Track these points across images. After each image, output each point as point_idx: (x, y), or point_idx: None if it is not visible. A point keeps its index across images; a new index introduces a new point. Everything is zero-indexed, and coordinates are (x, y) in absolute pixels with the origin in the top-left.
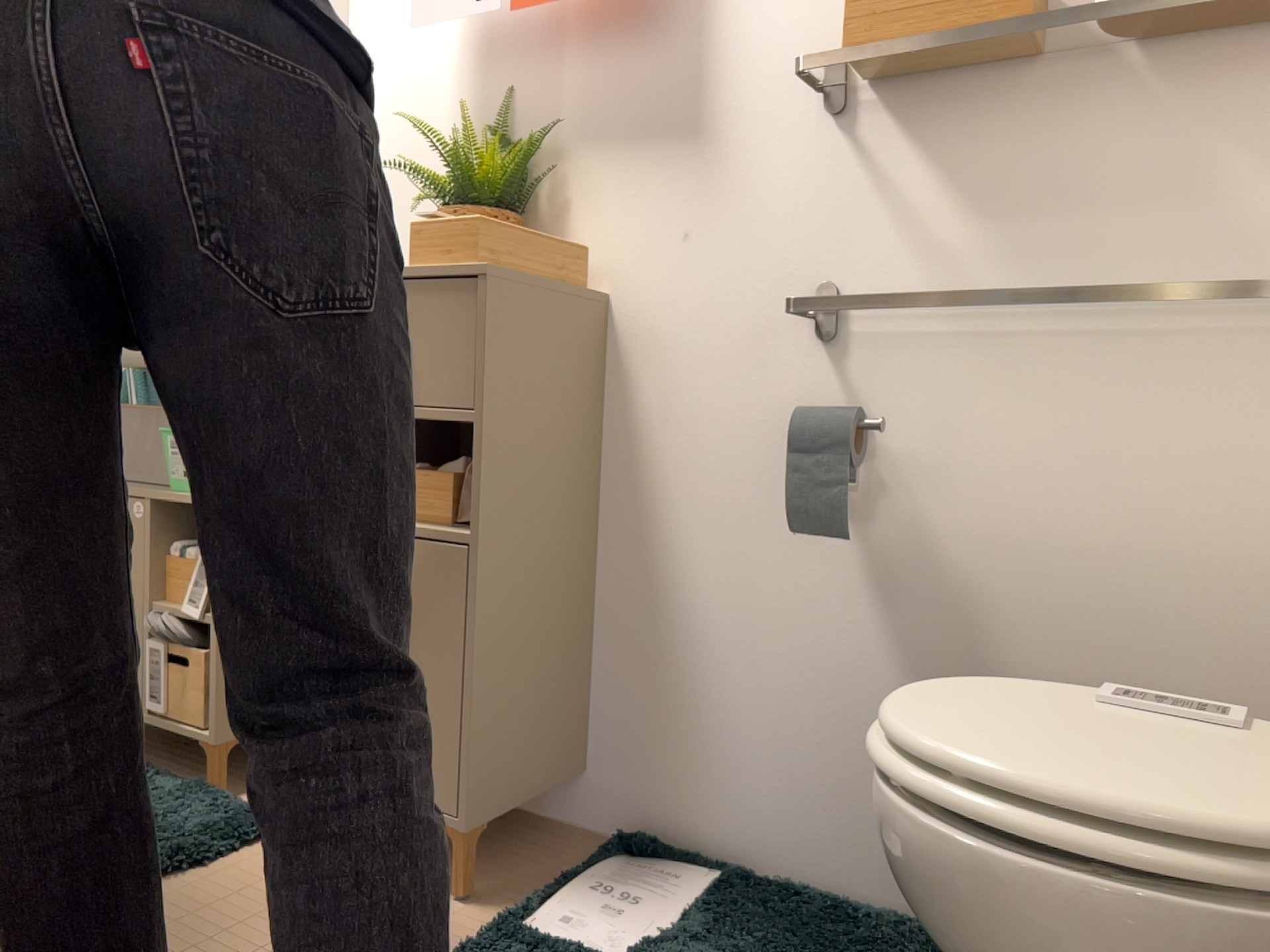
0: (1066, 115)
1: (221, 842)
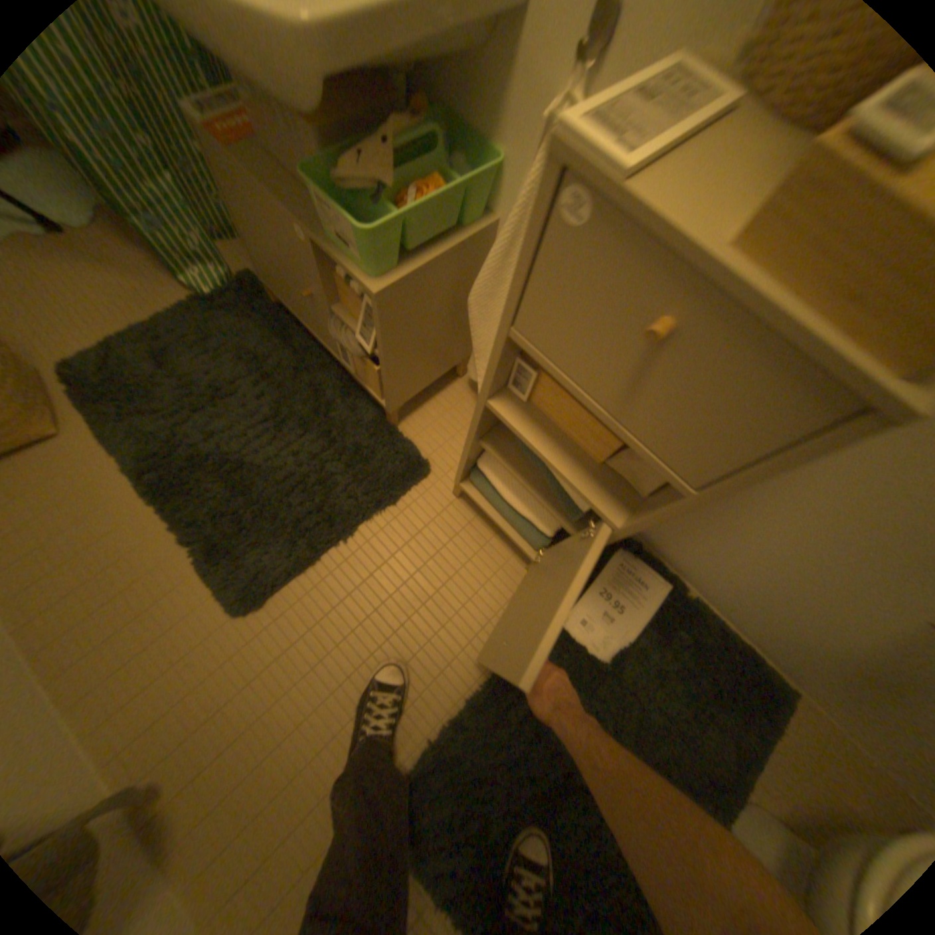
0: None
1: (404, 491)
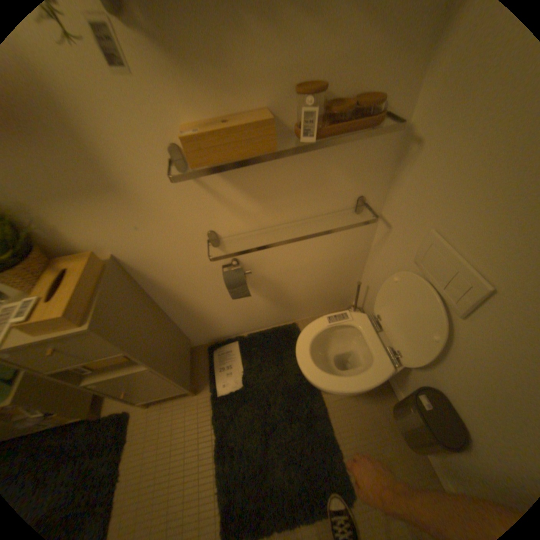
0: (281, 160)
1: (121, 435)
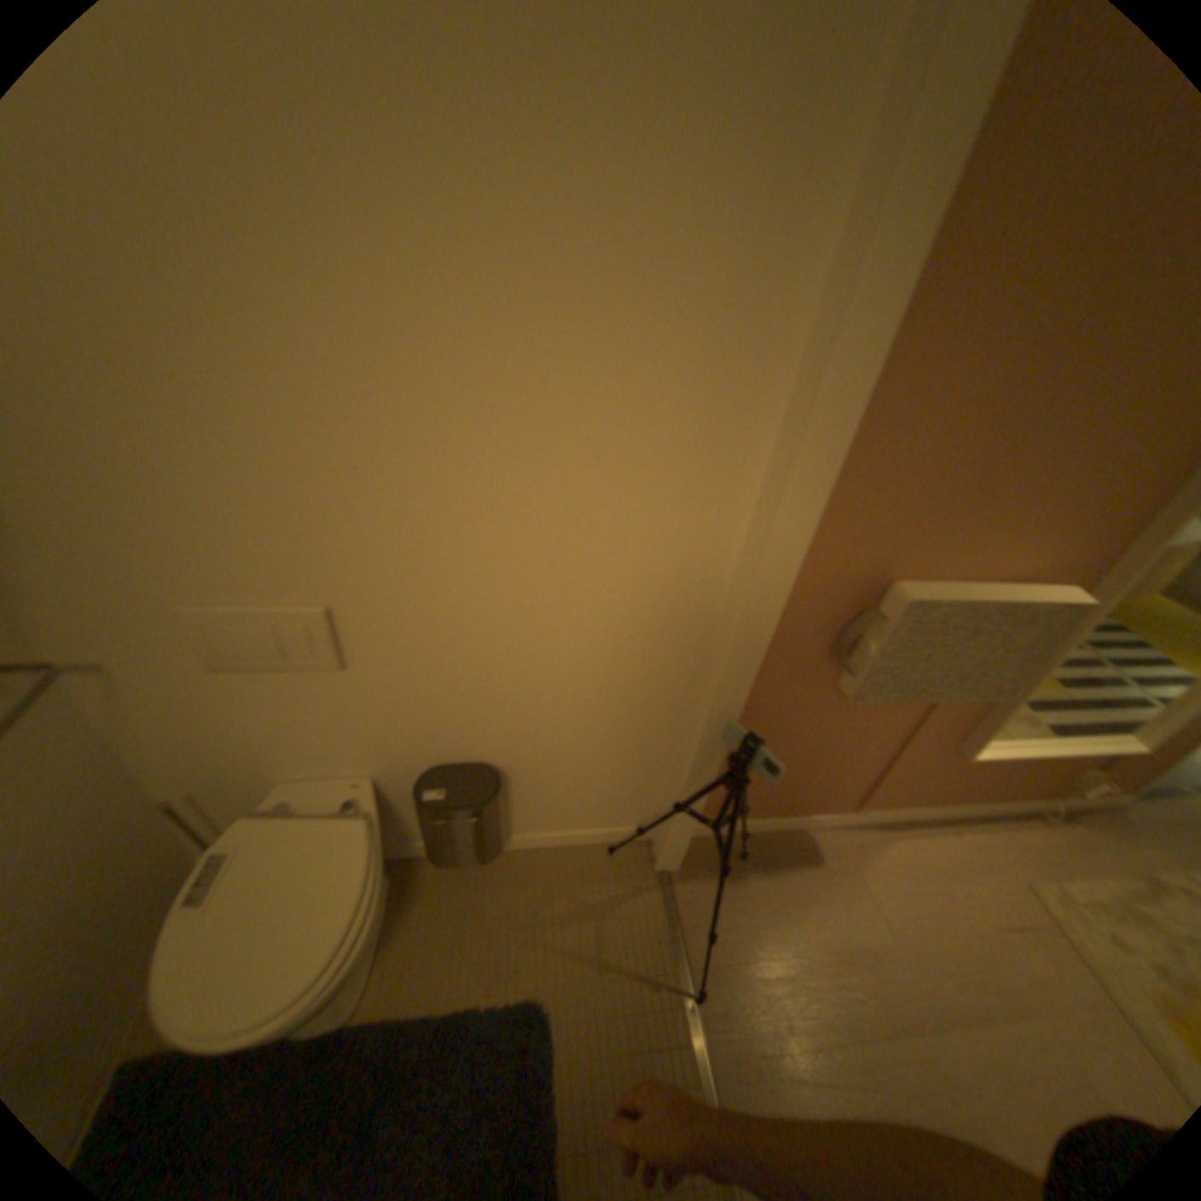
0: None
1: None
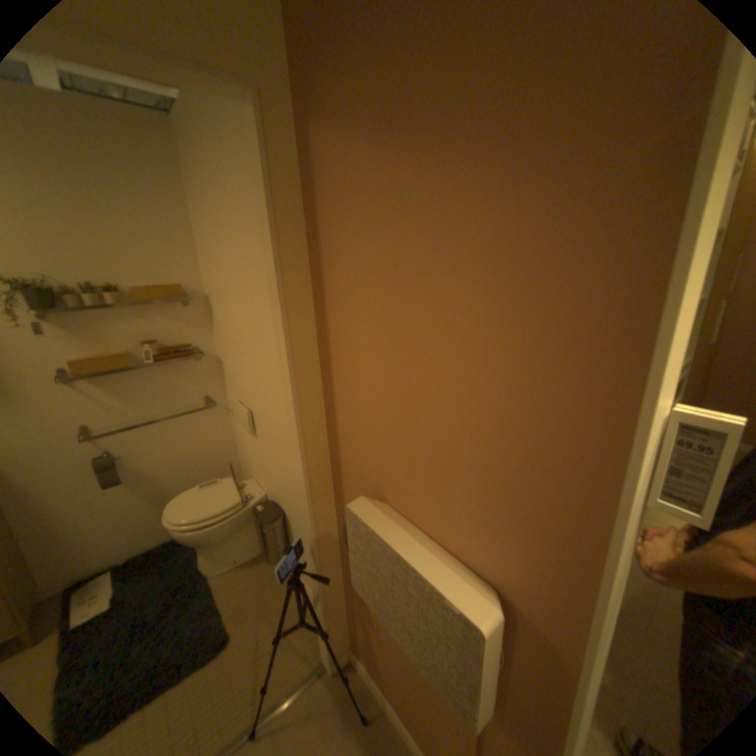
0: (141, 377)
1: None
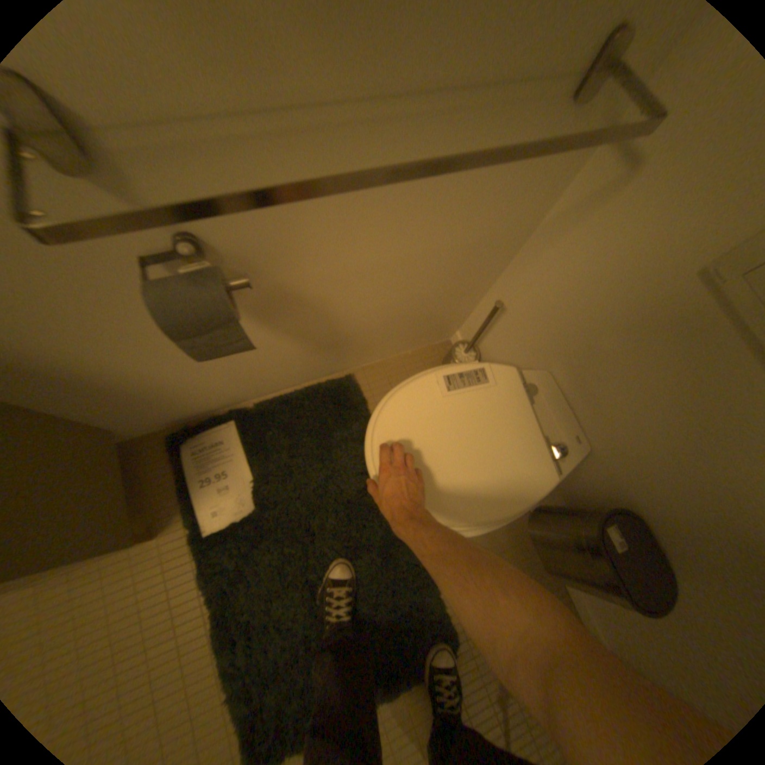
0: None
1: None
